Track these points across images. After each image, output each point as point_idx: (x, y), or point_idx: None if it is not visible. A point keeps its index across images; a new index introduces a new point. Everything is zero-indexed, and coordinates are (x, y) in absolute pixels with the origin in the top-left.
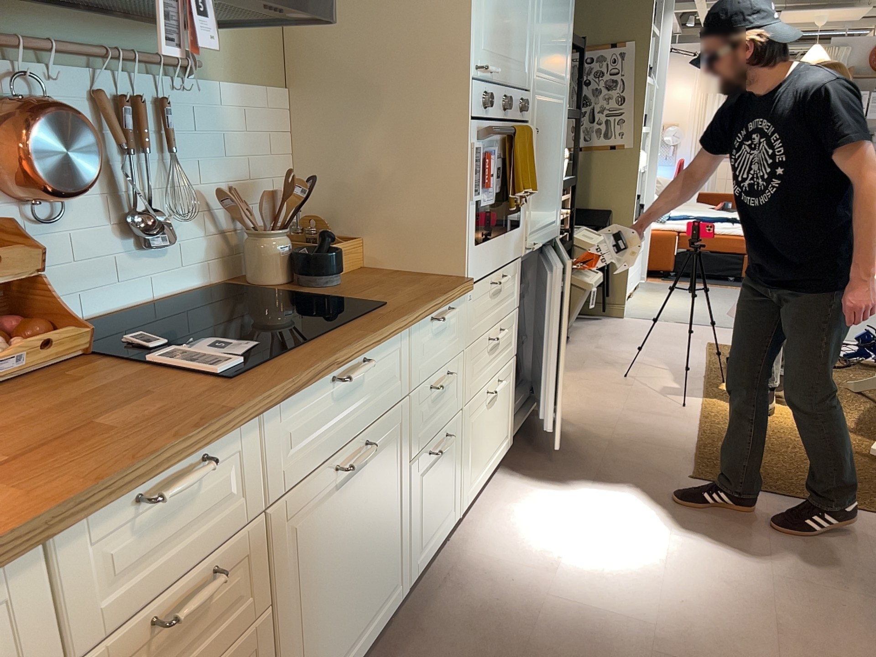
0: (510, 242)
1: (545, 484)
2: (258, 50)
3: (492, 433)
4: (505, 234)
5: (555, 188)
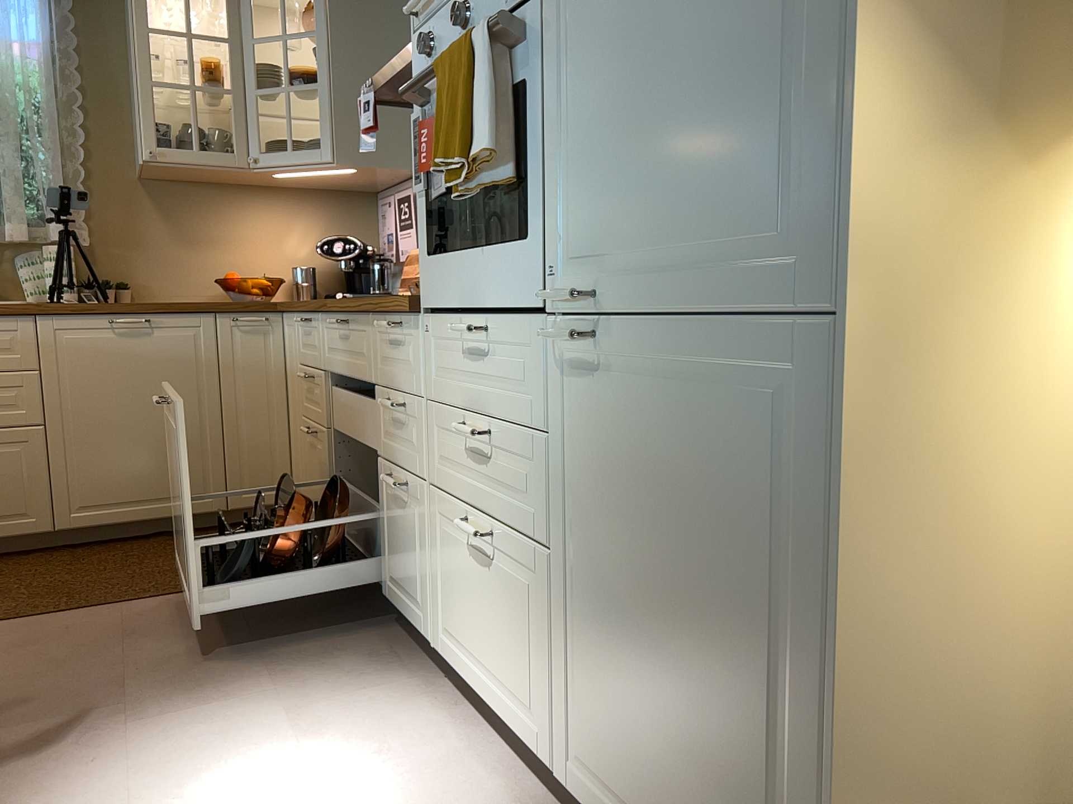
0: (502, 269)
1: None
2: None
3: (487, 626)
4: (489, 251)
5: (757, 99)
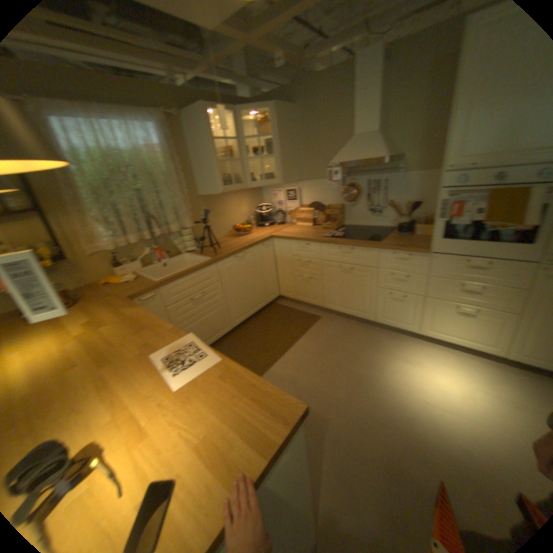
0: (504, 249)
1: (485, 377)
2: (434, 158)
3: (464, 328)
4: (494, 243)
5: None
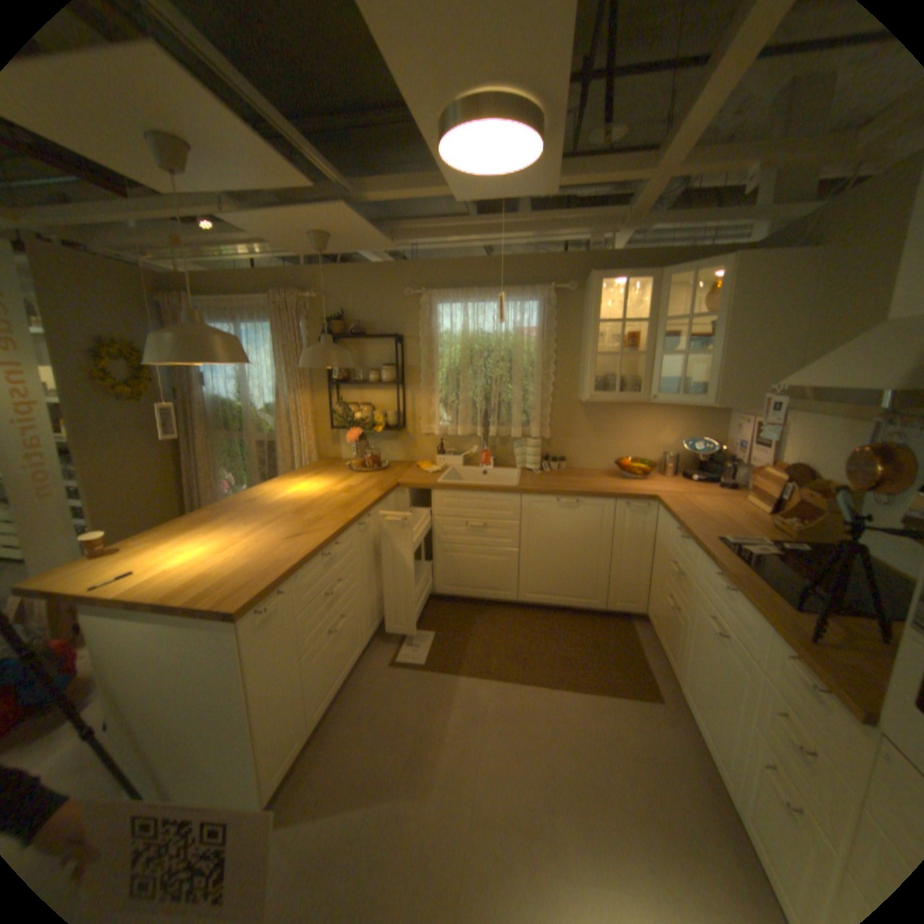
0: None
1: None
2: None
3: None
4: None
5: None
